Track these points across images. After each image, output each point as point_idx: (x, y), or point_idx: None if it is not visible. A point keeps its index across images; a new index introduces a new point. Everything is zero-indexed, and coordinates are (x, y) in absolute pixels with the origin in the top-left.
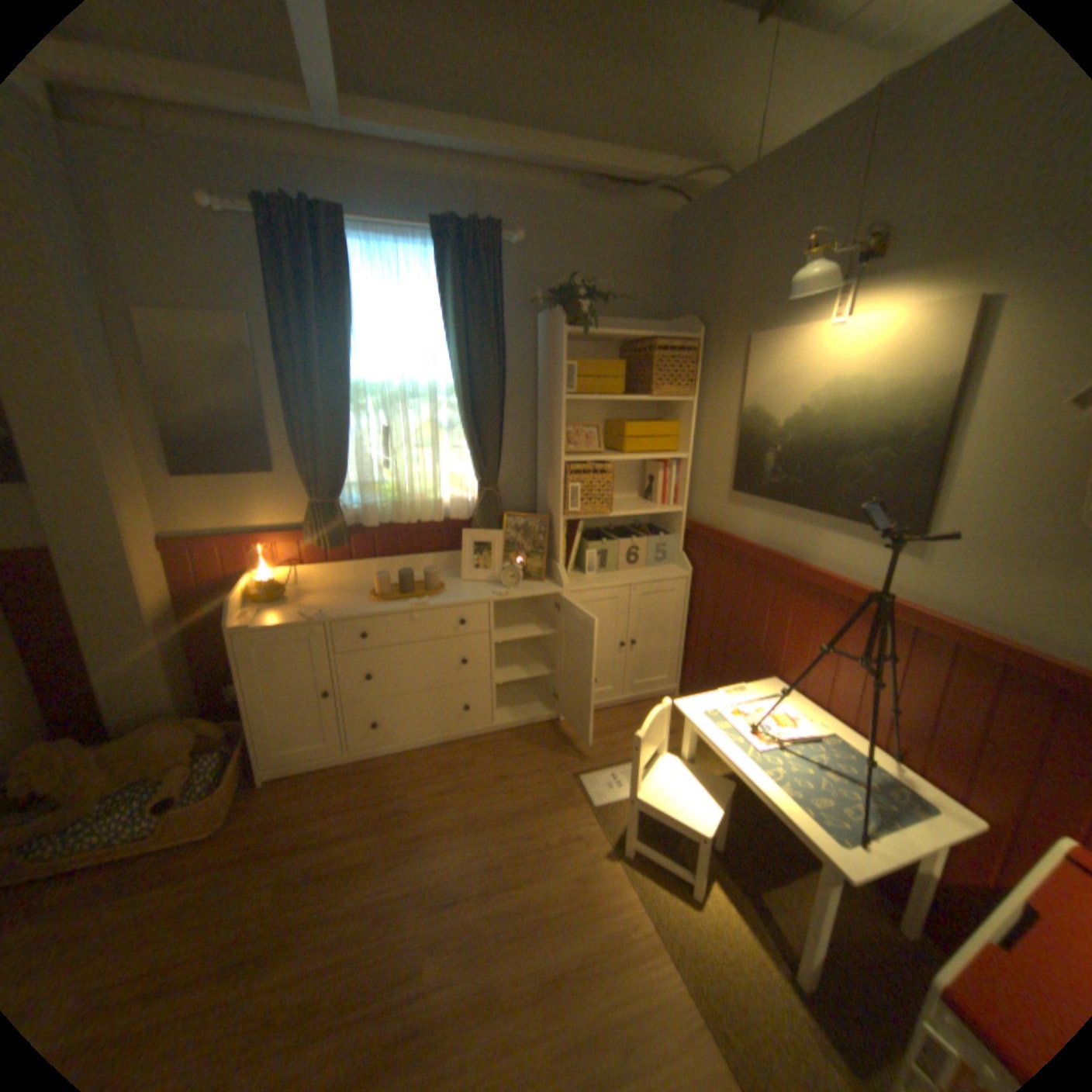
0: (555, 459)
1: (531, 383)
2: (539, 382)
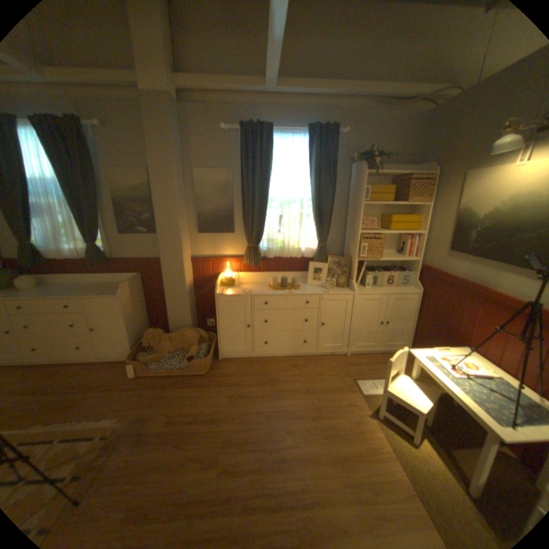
0: (355, 231)
1: (346, 196)
2: (350, 195)
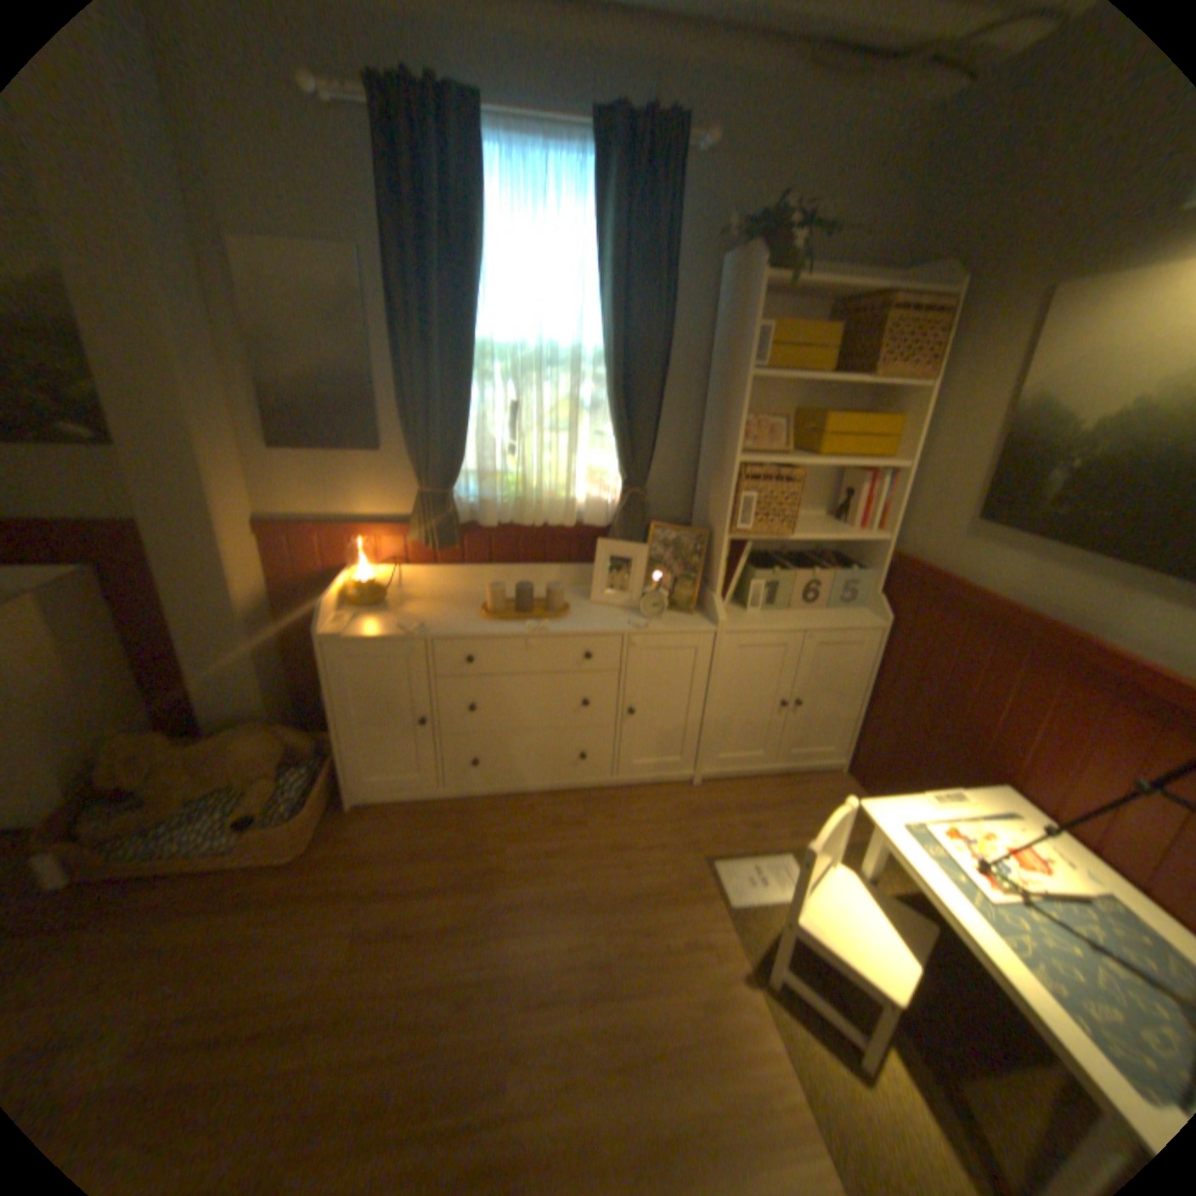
0: (727, 459)
1: (704, 353)
2: (715, 353)
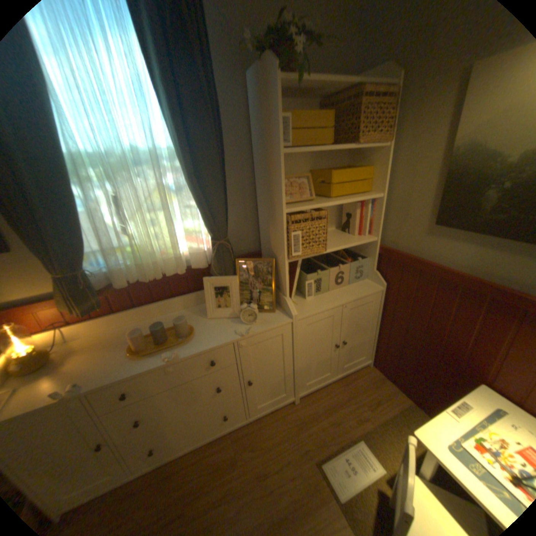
0: (277, 210)
1: (247, 140)
2: (254, 139)
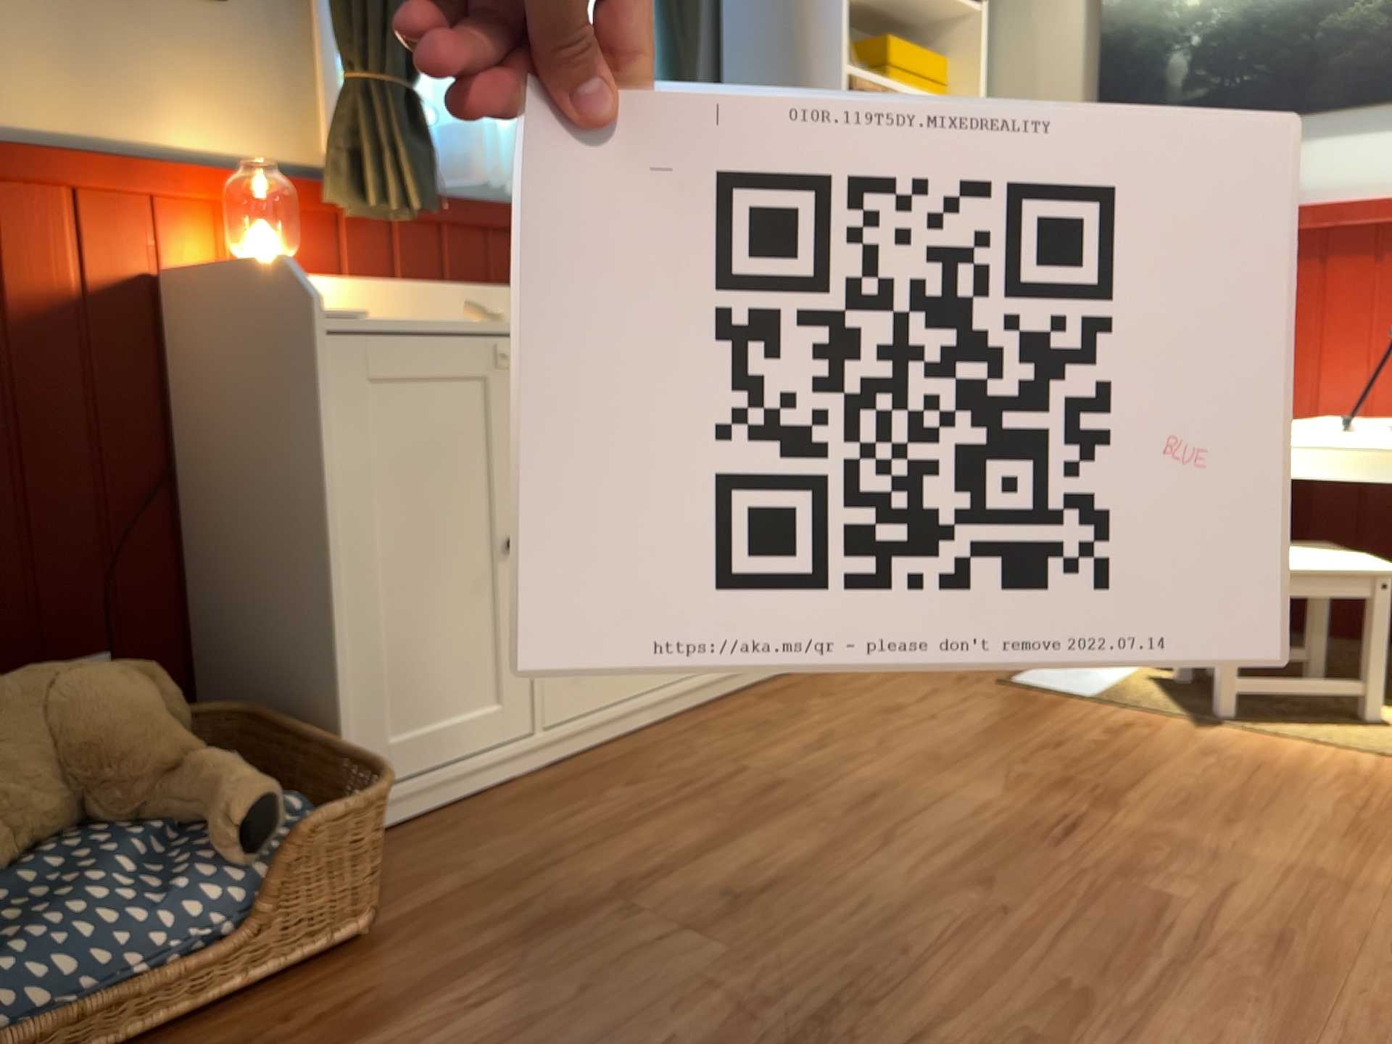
0: (818, 74)
1: None
2: None
